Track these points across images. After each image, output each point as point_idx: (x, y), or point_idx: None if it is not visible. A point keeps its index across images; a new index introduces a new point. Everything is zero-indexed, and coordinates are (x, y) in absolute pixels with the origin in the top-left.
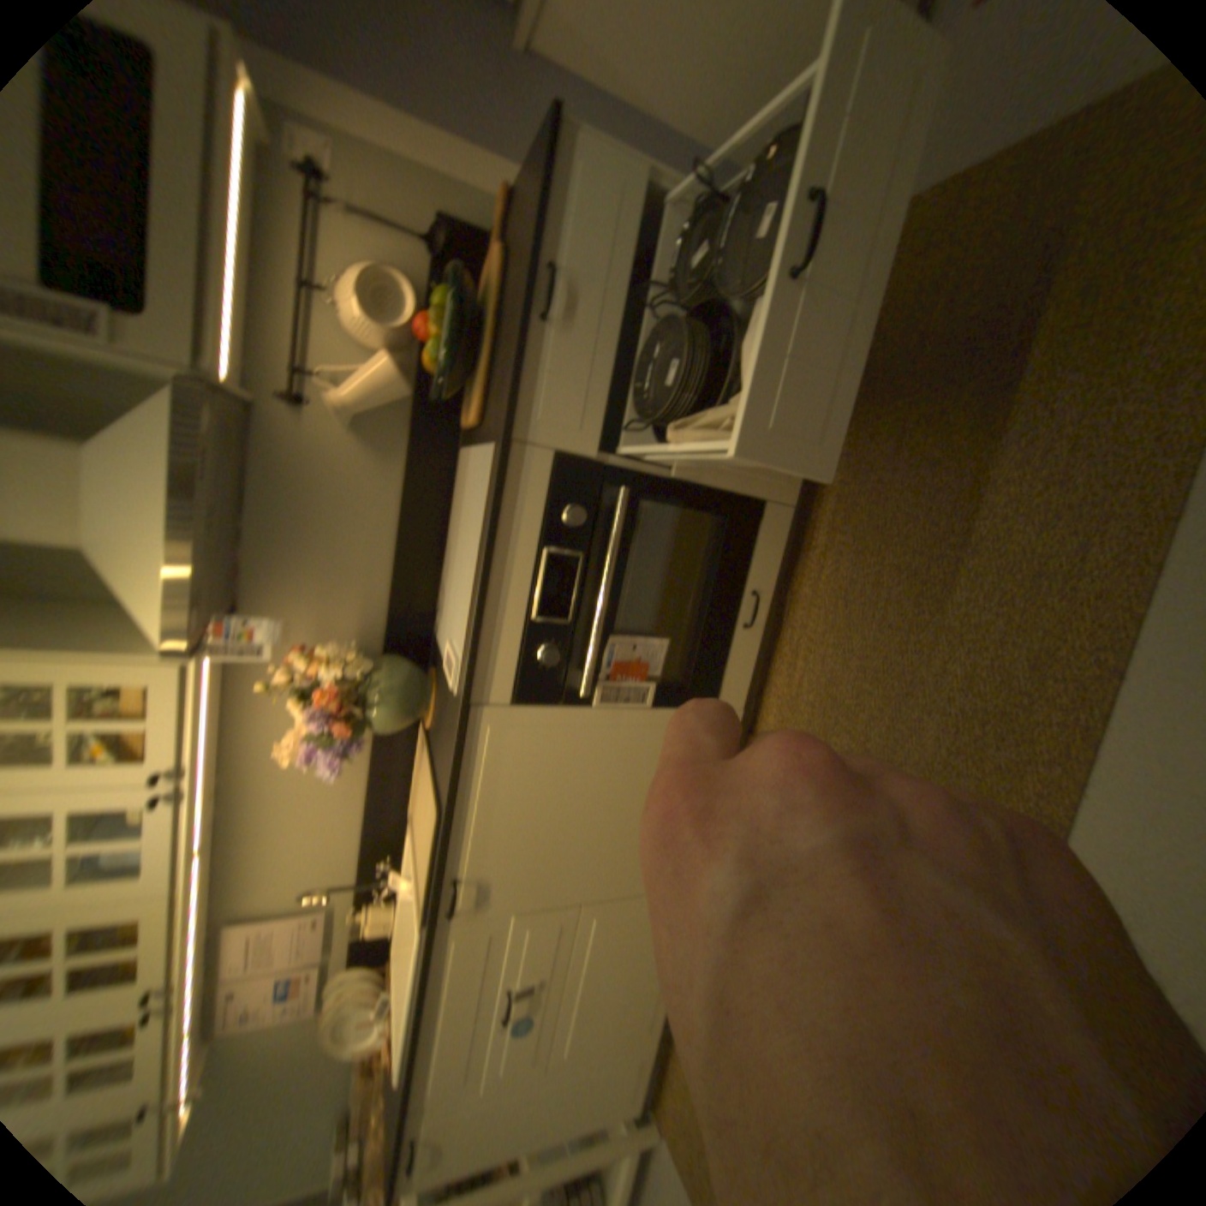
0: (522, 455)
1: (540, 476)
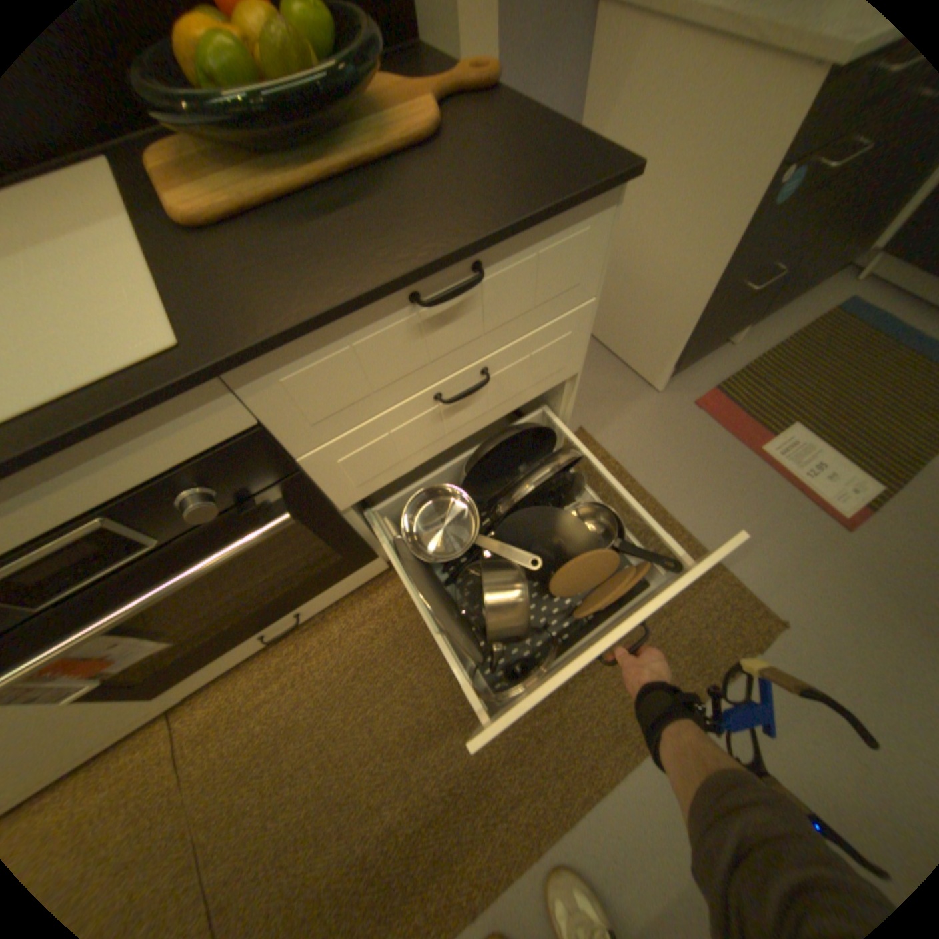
0: (195, 398)
1: (192, 436)
